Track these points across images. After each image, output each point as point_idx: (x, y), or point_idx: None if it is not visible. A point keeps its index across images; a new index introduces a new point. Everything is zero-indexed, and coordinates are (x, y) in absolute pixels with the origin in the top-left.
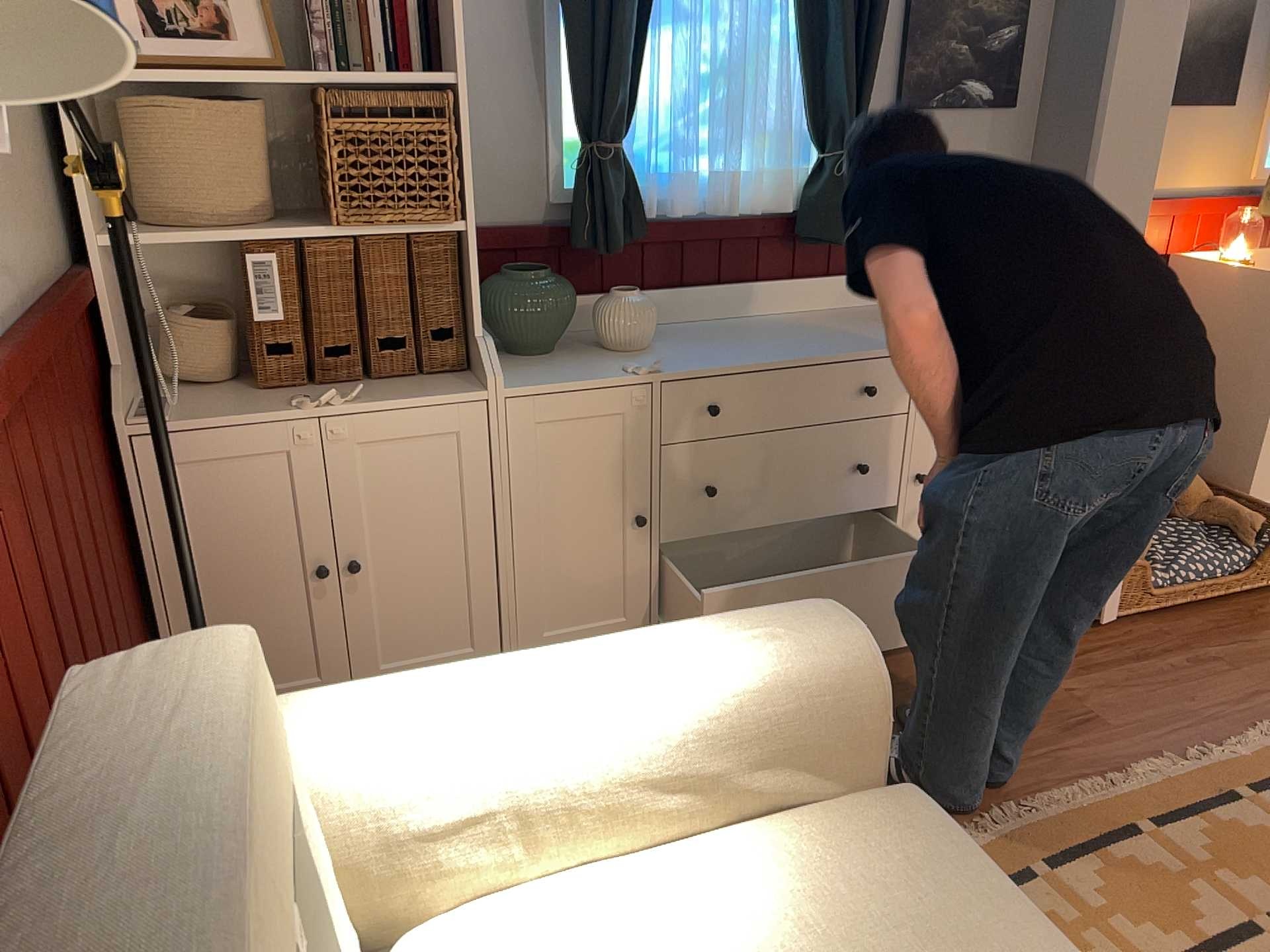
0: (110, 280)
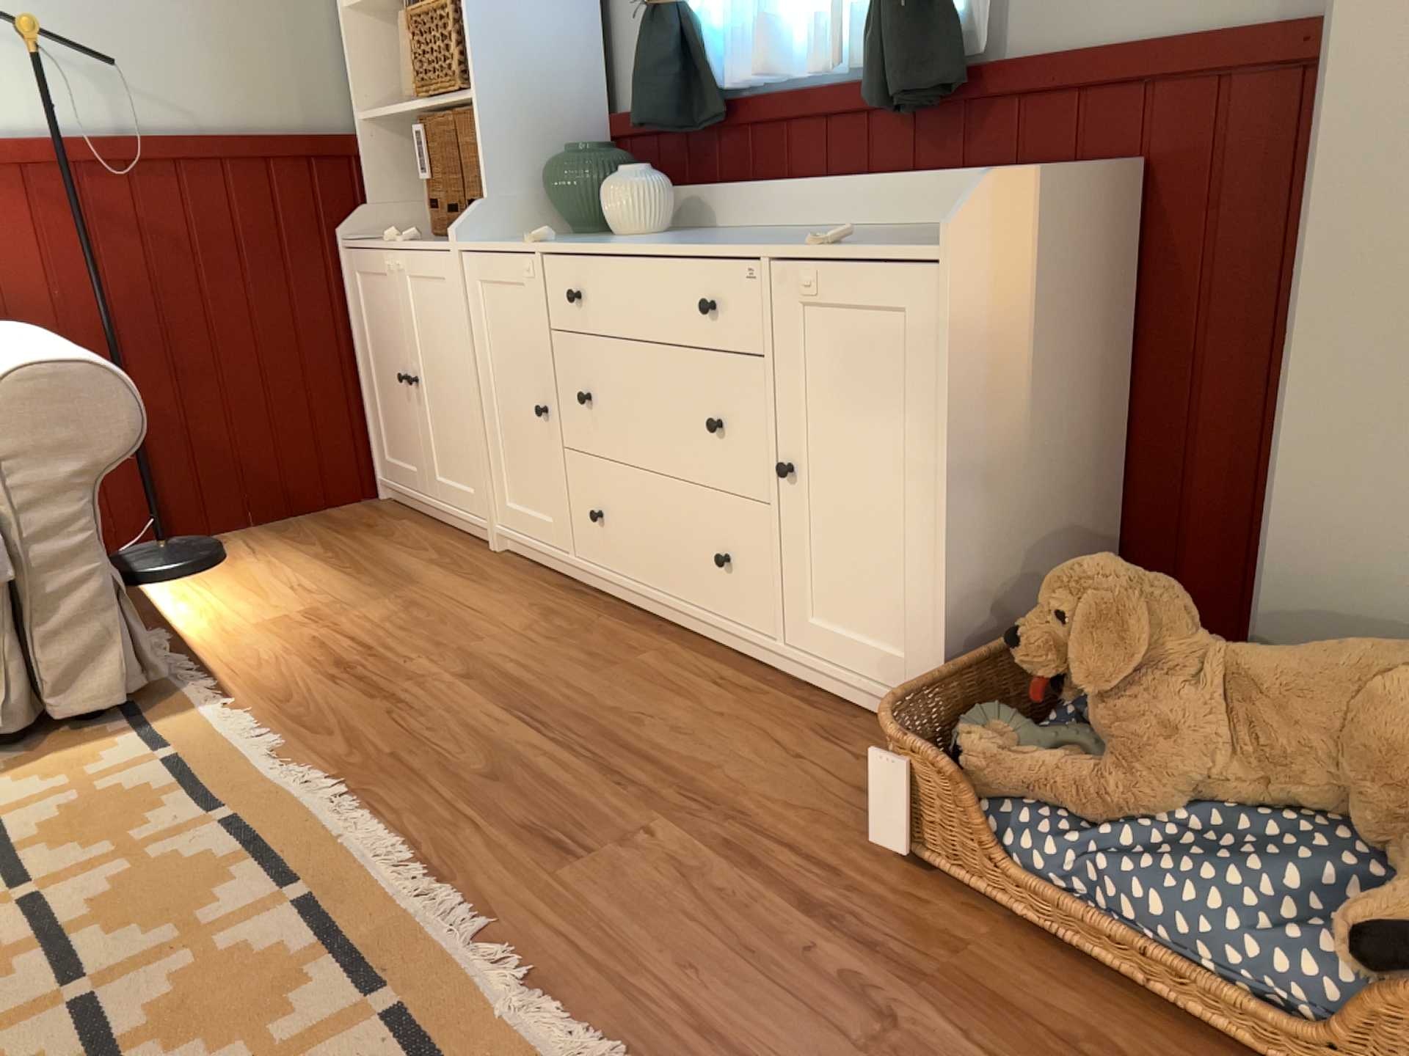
0: (378, 147)
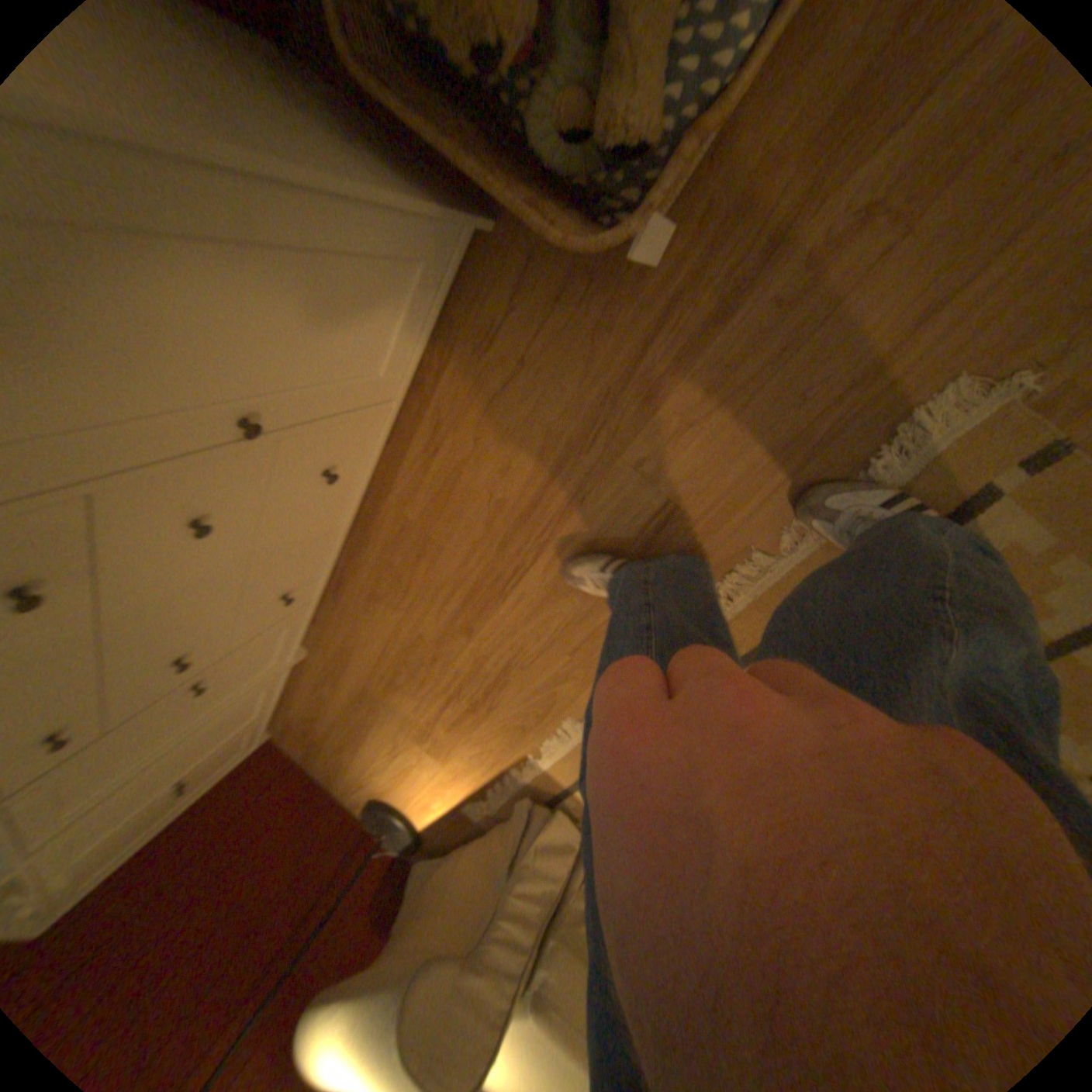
0: None
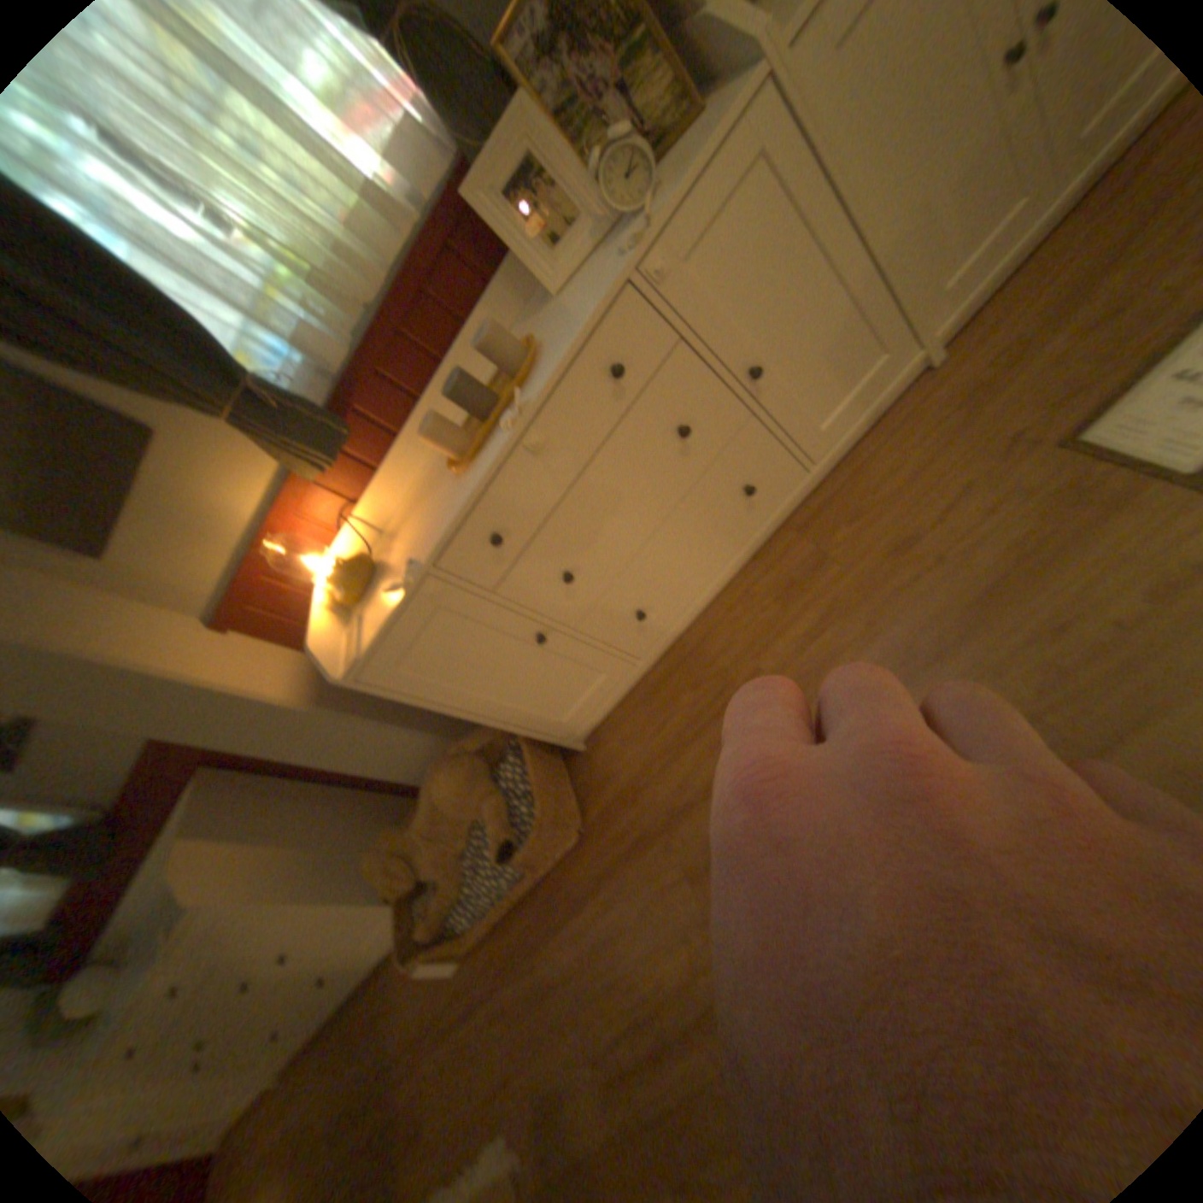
0: None
